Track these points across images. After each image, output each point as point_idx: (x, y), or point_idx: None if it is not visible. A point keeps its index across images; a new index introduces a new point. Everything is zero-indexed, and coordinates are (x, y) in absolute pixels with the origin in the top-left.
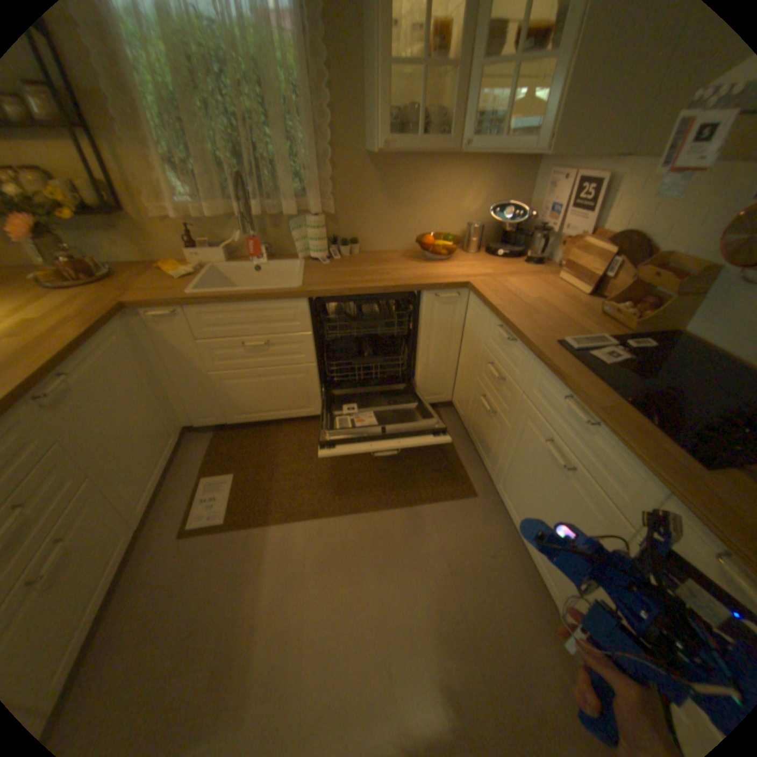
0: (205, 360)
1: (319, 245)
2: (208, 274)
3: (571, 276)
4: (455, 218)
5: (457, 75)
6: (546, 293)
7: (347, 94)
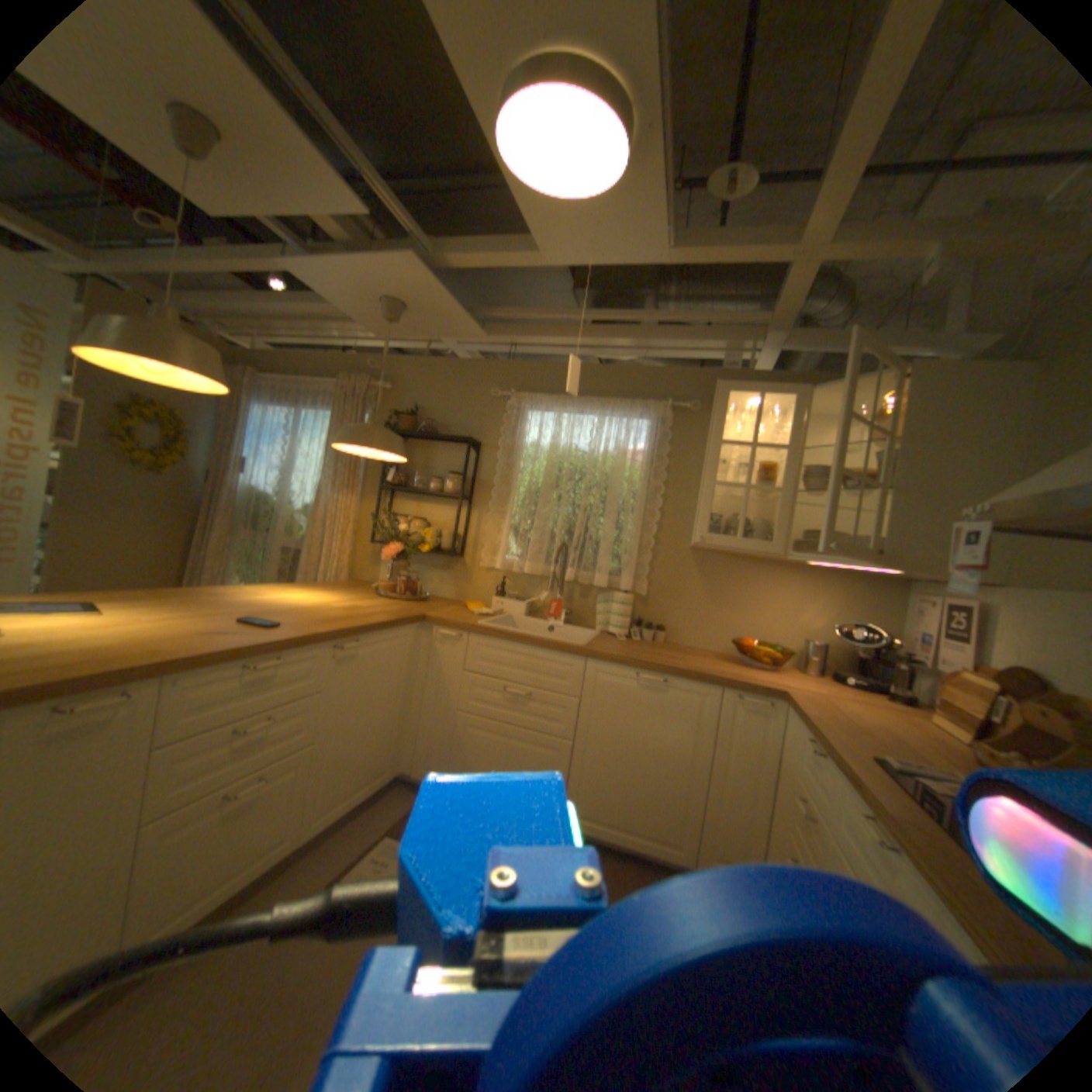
0: (461, 696)
1: (620, 621)
2: (503, 620)
3: (947, 721)
4: (792, 631)
5: (784, 499)
6: (900, 728)
7: (679, 504)
